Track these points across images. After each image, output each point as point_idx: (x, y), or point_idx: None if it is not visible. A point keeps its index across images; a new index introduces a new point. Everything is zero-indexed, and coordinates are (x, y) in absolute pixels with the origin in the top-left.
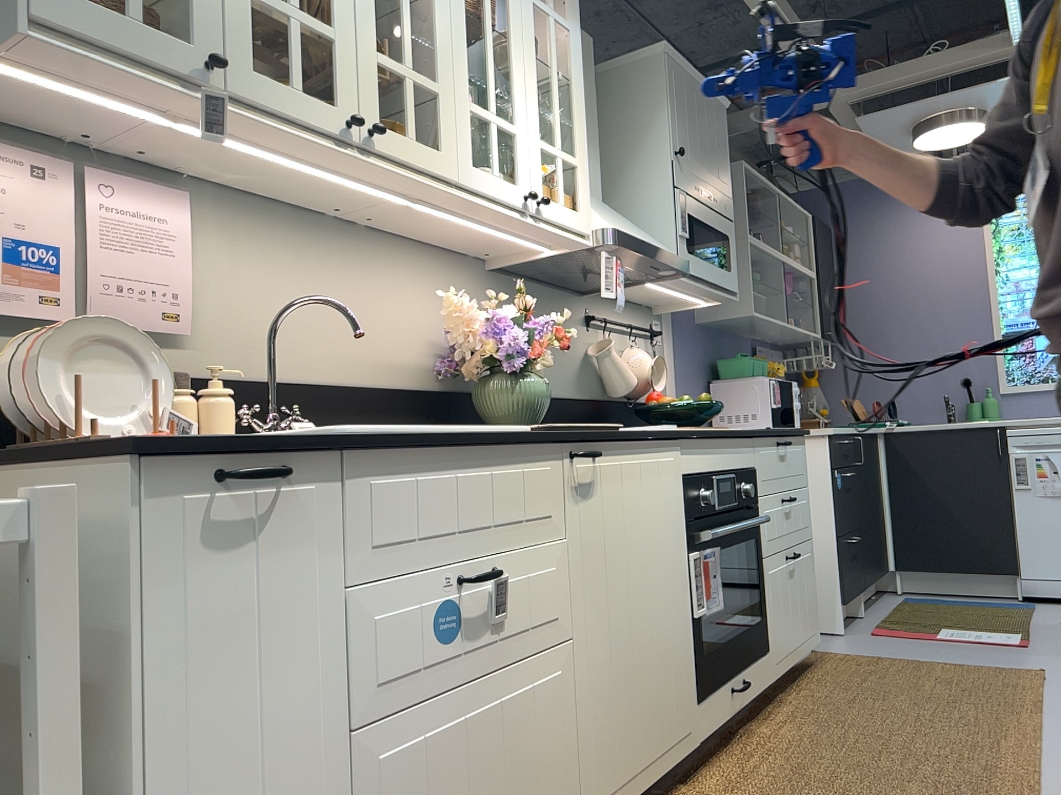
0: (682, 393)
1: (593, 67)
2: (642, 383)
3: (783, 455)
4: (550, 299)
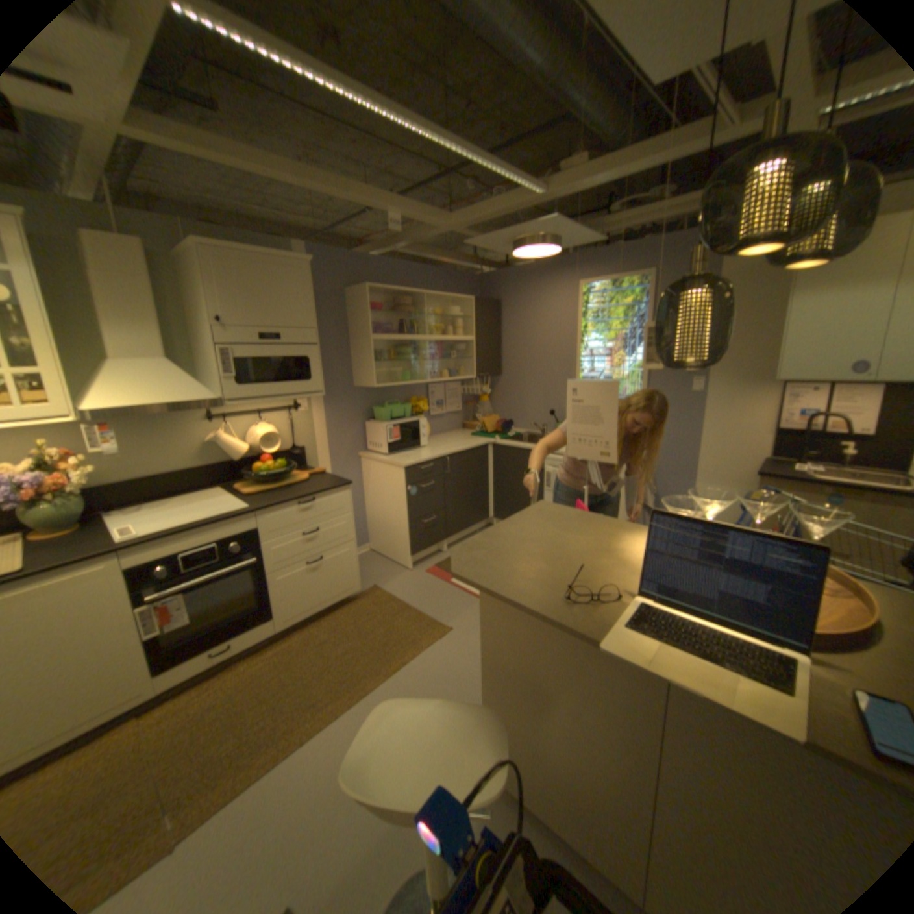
0: (331, 436)
1: (141, 261)
2: (259, 450)
3: (305, 510)
4: (156, 416)
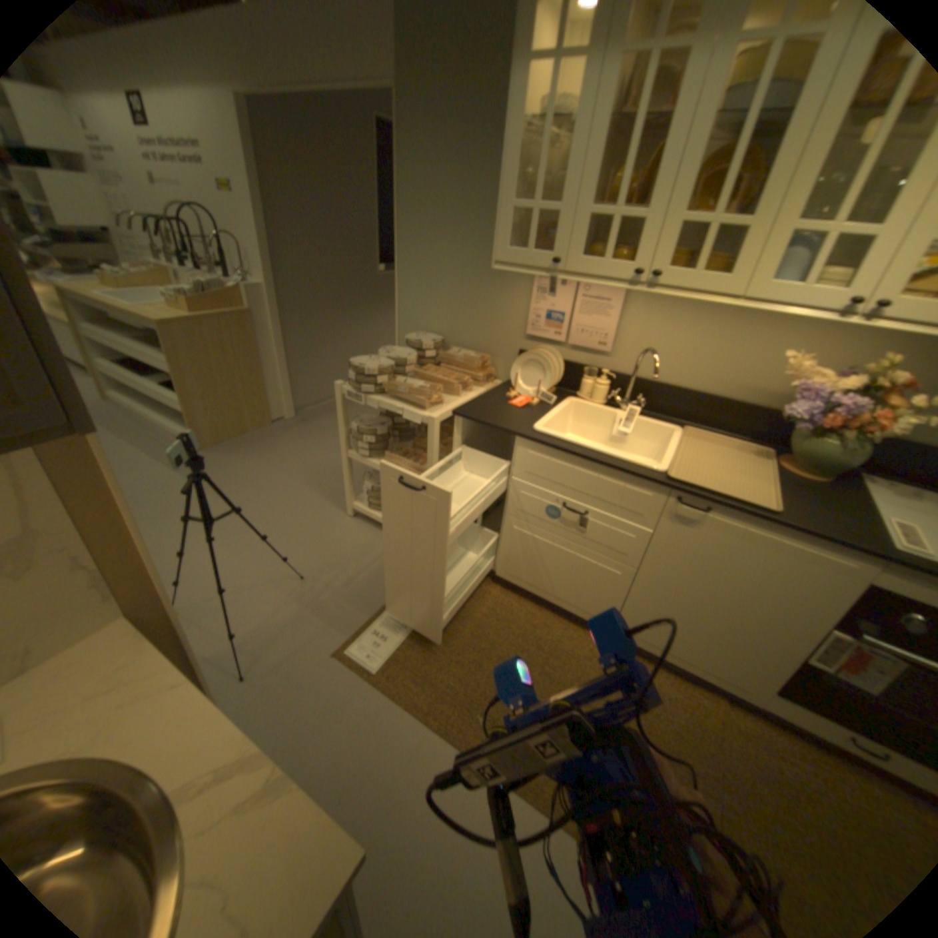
0: None
1: None
2: None
3: None
4: None
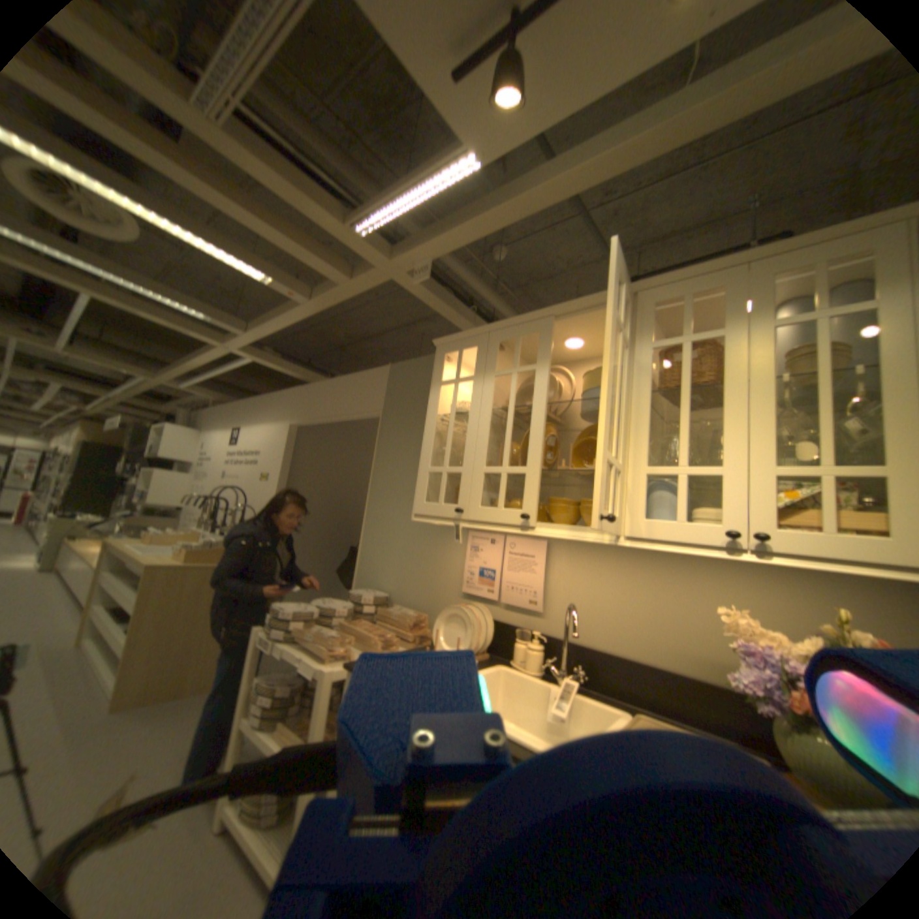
0: None
1: None
2: None
3: None
4: None
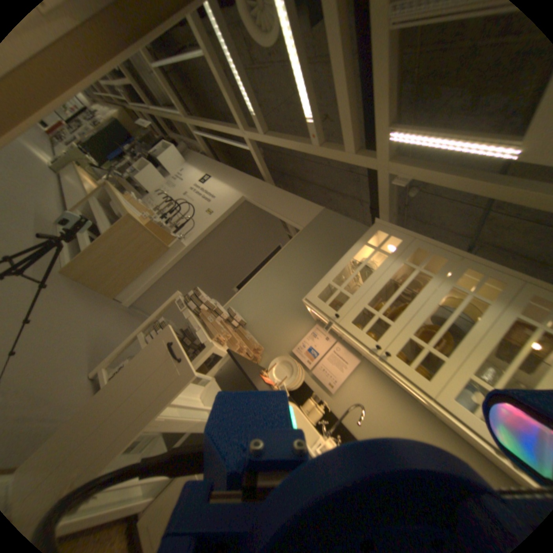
0: None
1: None
2: None
3: None
4: None
